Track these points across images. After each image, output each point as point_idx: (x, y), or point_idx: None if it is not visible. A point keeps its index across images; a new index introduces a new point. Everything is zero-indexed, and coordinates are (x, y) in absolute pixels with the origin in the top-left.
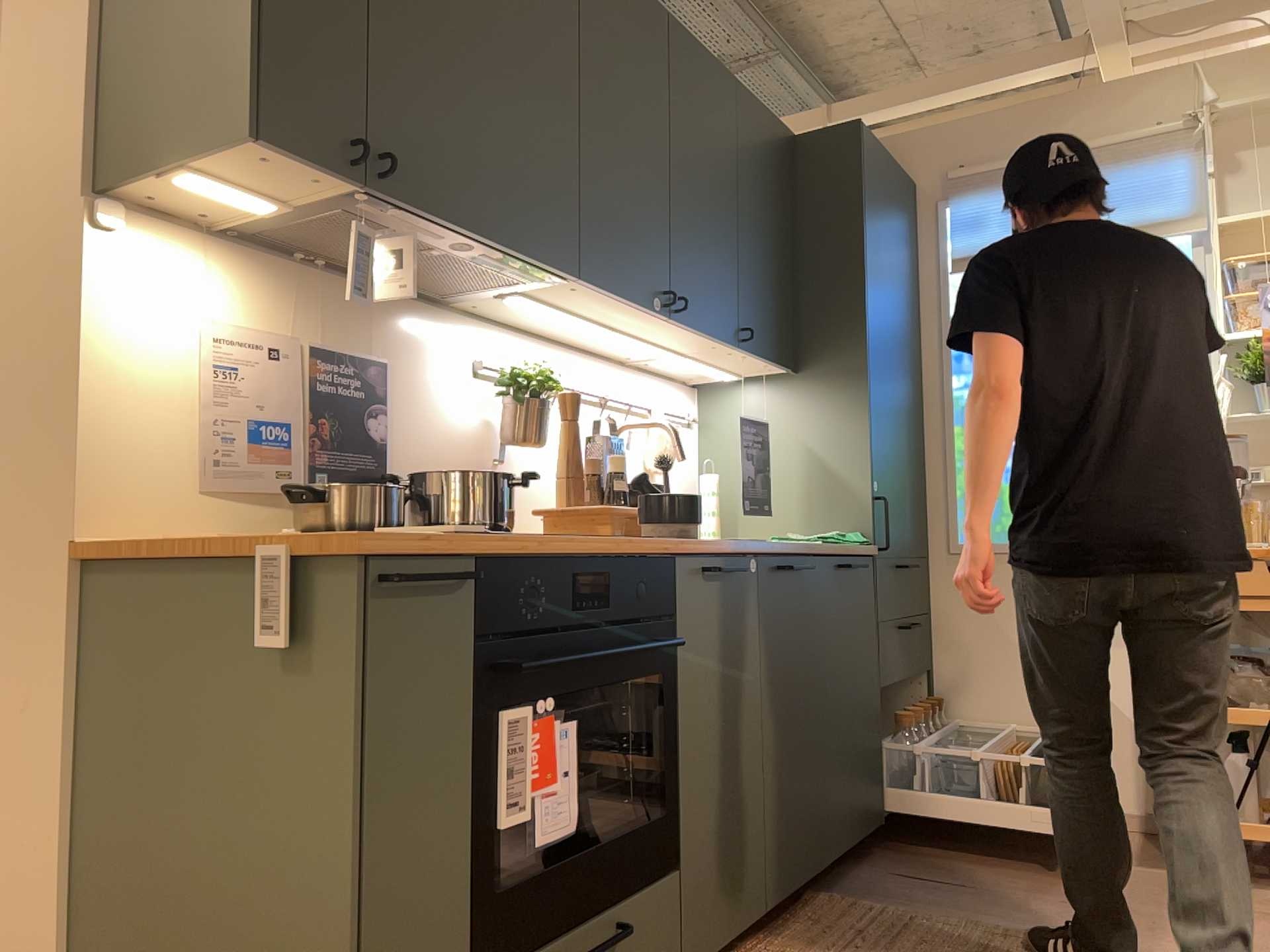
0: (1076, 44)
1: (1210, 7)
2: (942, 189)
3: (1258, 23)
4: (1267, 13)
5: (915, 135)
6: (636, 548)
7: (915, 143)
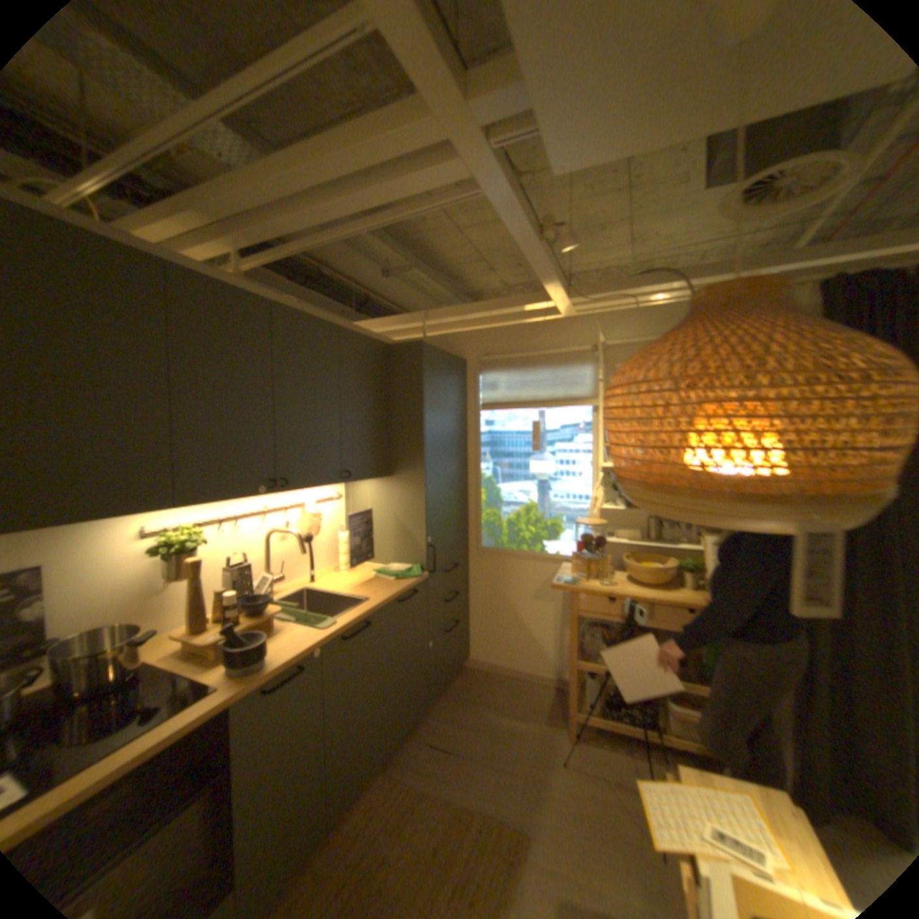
0: (546, 294)
1: (611, 283)
2: (479, 365)
3: (631, 298)
4: (638, 290)
5: (467, 333)
6: (179, 730)
7: (467, 338)
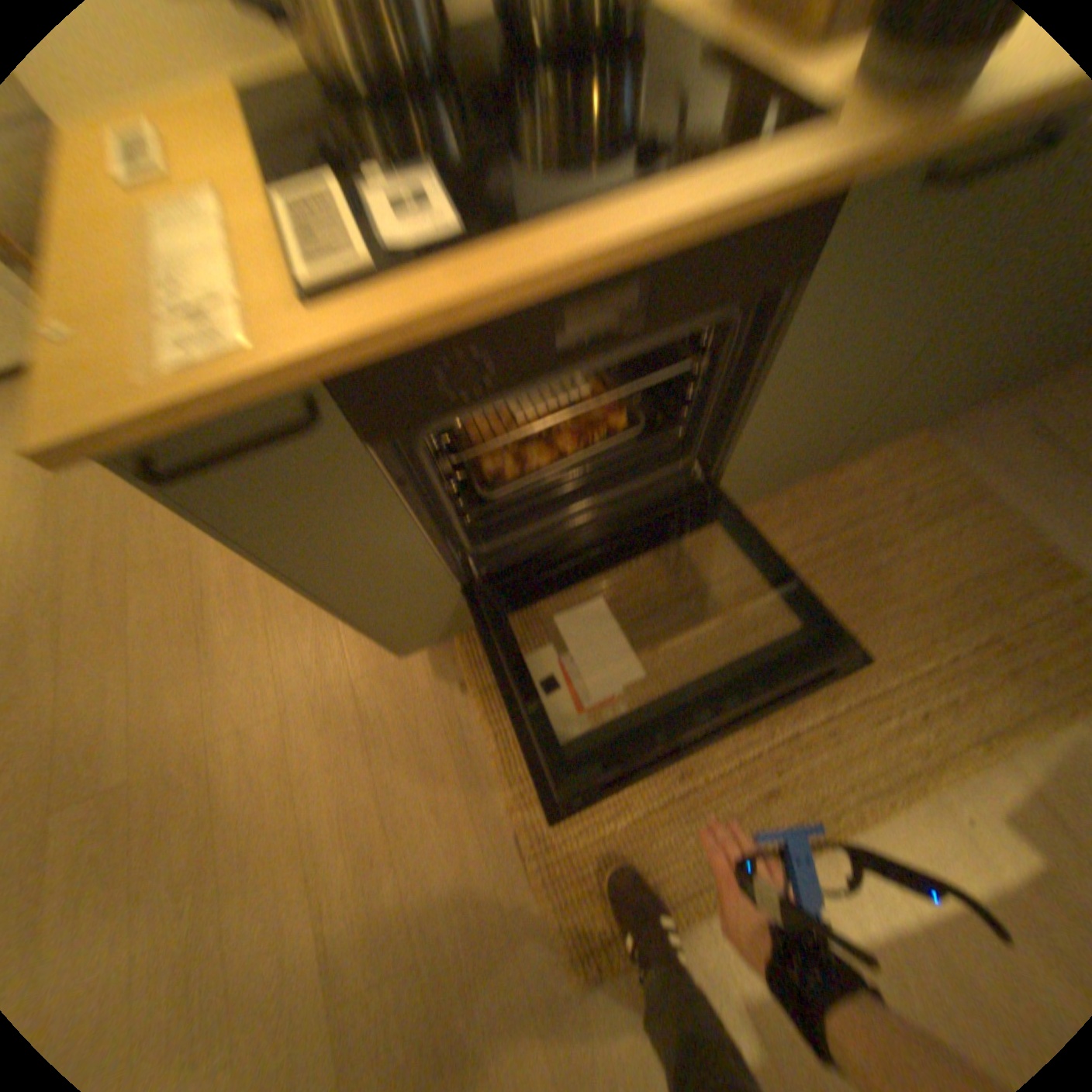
0: None
1: None
2: None
3: None
4: None
5: None
6: (742, 193)
7: None
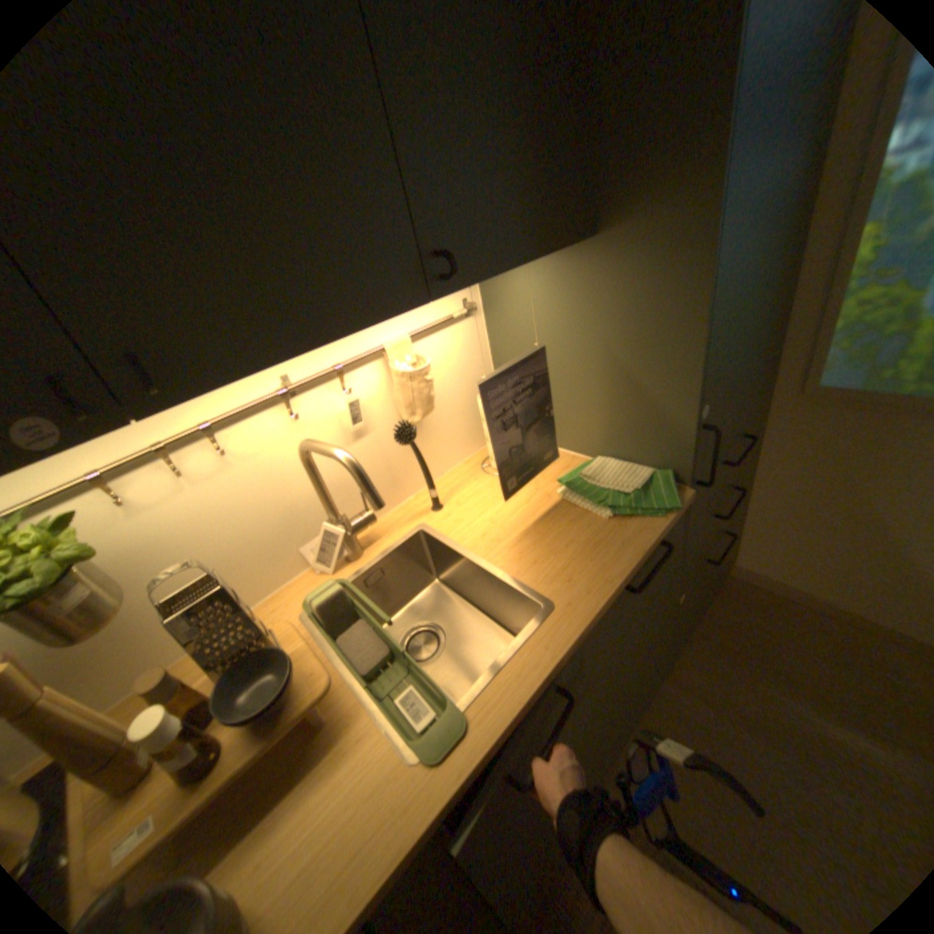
0: None
1: None
2: None
3: None
4: None
5: None
6: None
7: None
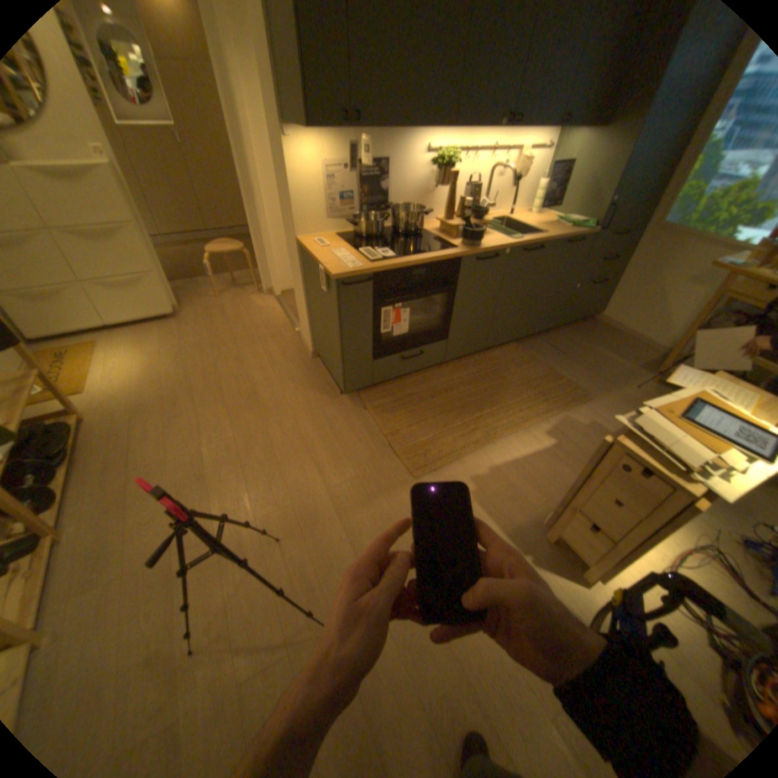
0: None
1: None
2: None
3: None
4: None
5: None
6: (441, 257)
7: None
